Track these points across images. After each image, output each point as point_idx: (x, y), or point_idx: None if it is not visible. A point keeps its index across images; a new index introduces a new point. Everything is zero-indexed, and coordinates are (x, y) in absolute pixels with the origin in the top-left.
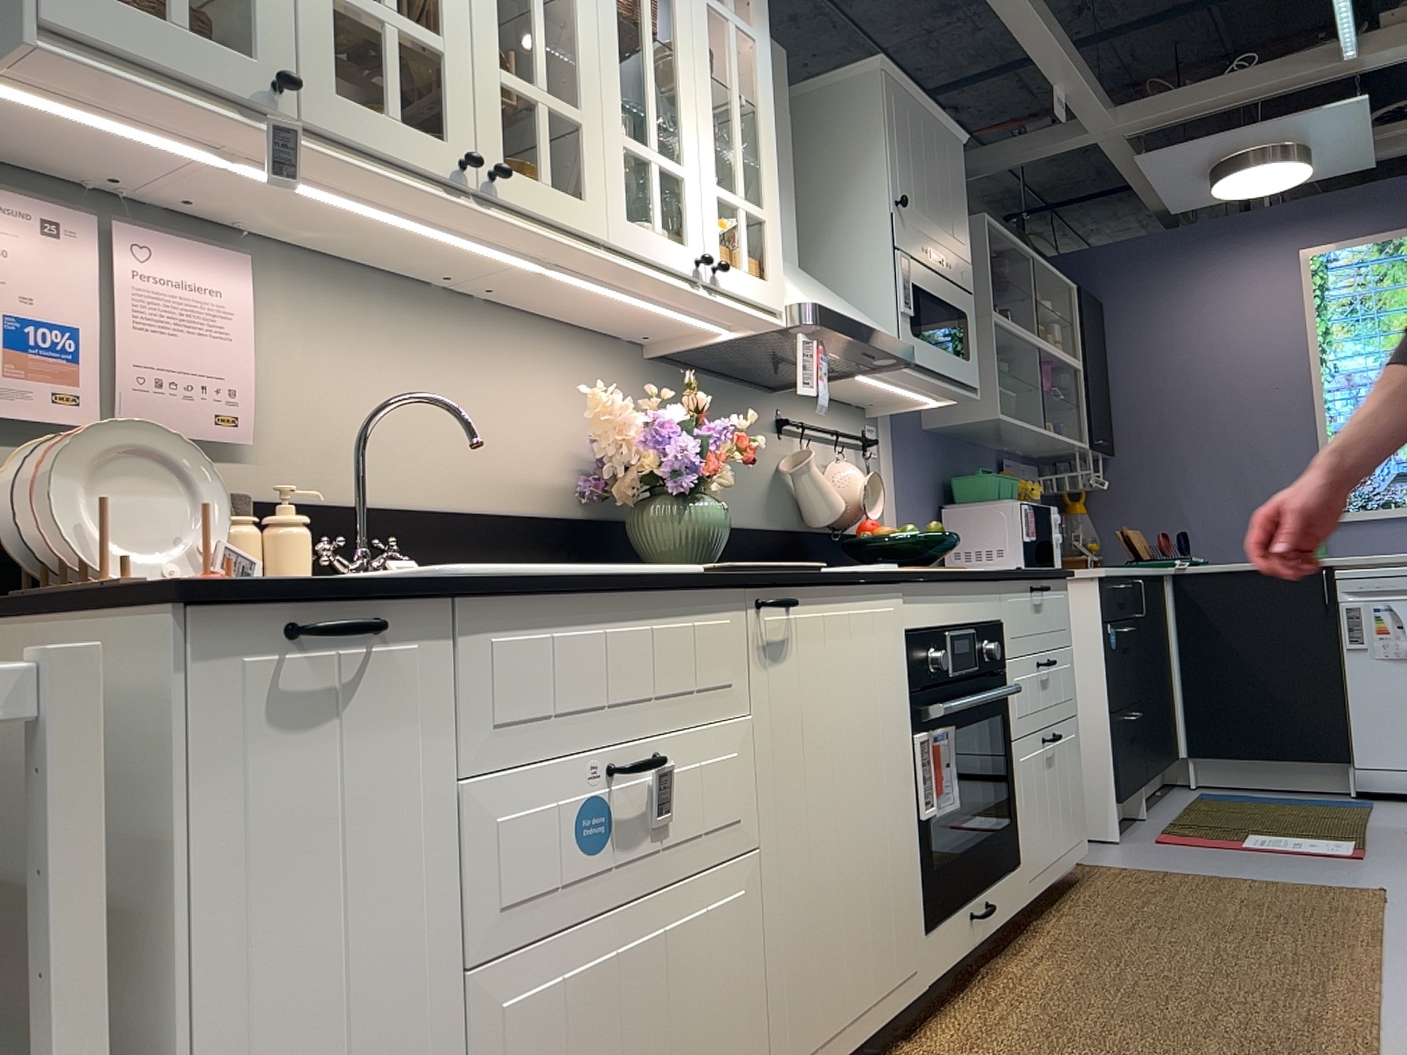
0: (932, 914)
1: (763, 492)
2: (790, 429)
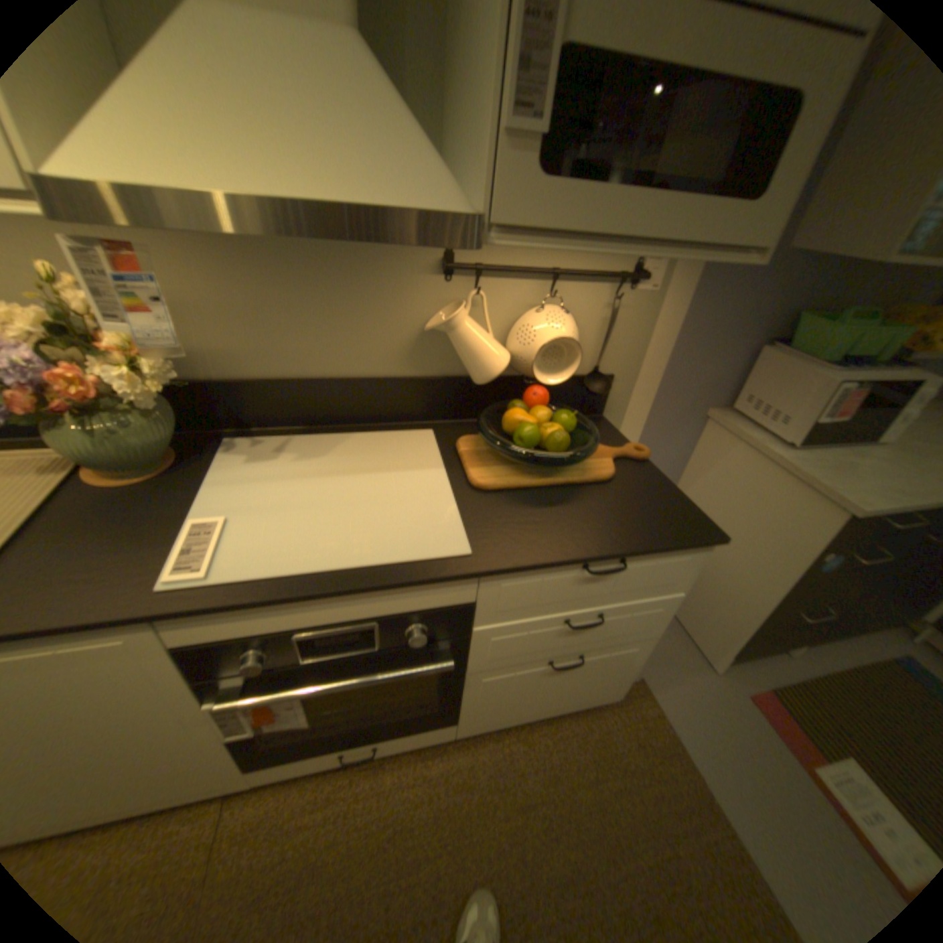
0: (254, 767)
1: (400, 342)
2: (466, 268)
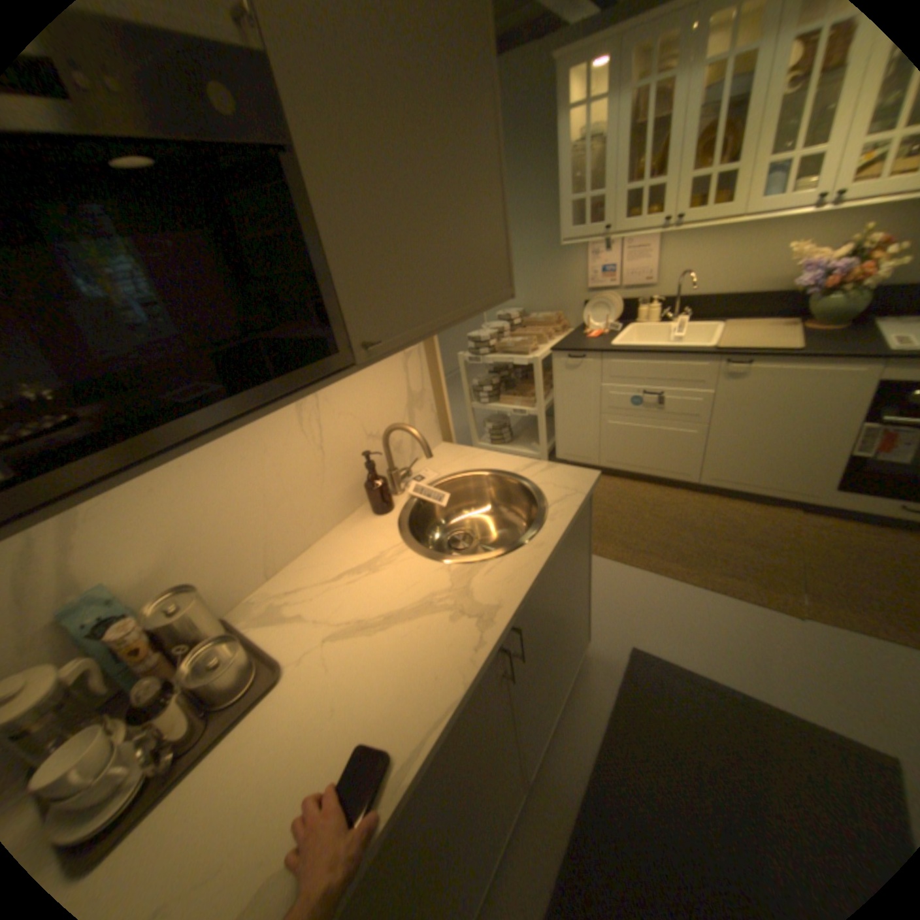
0: (850, 489)
1: None
2: None
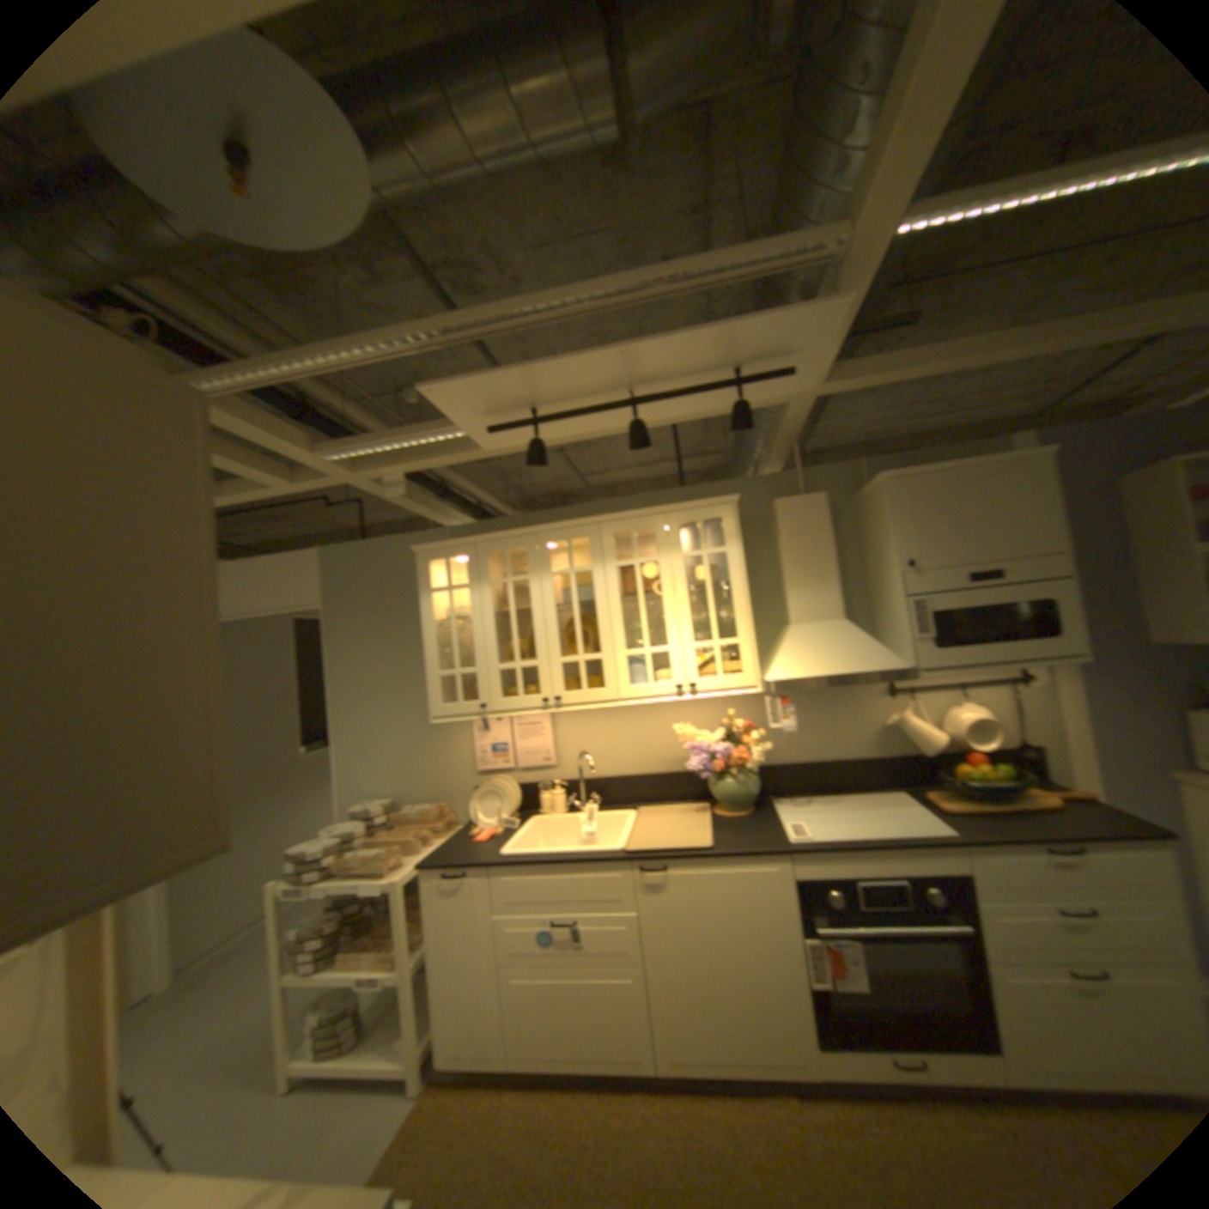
0: (830, 1047)
1: (871, 737)
2: (905, 692)
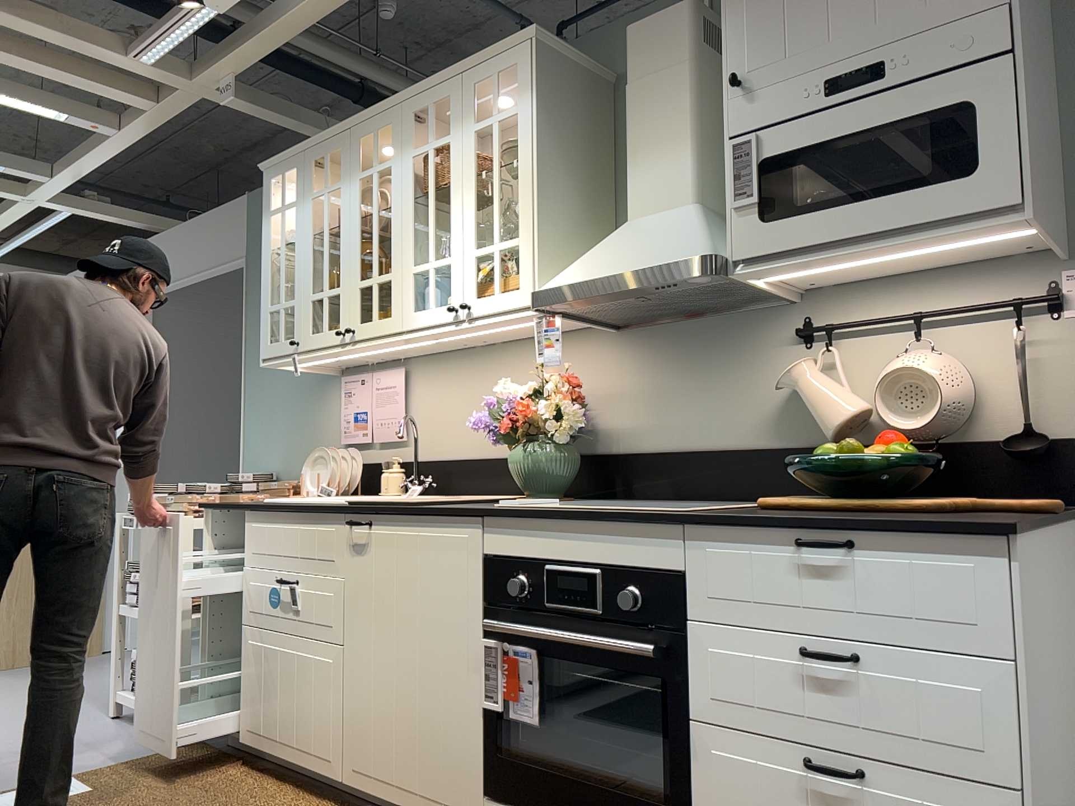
0: (493, 790)
1: (764, 411)
2: (823, 334)
